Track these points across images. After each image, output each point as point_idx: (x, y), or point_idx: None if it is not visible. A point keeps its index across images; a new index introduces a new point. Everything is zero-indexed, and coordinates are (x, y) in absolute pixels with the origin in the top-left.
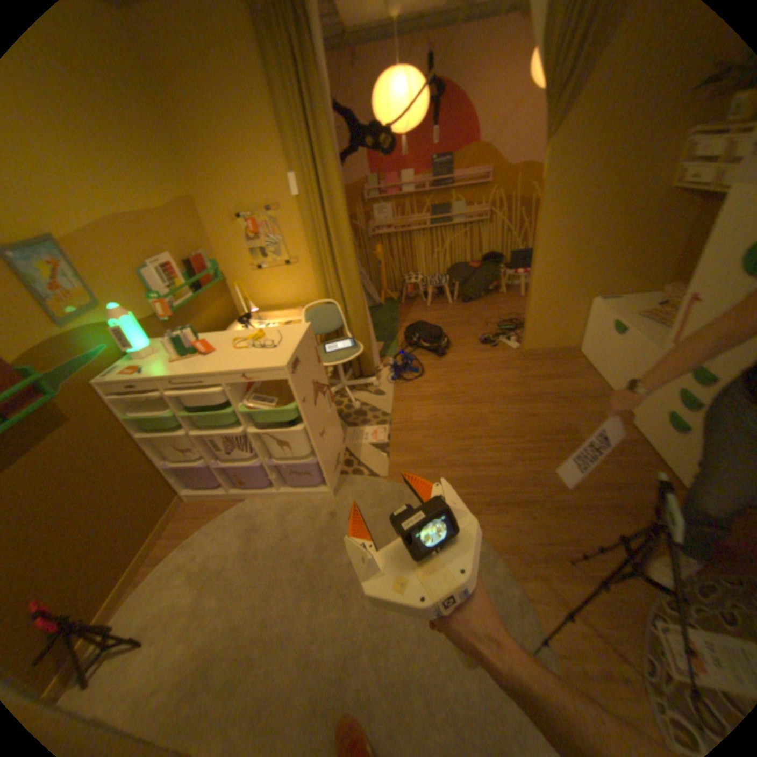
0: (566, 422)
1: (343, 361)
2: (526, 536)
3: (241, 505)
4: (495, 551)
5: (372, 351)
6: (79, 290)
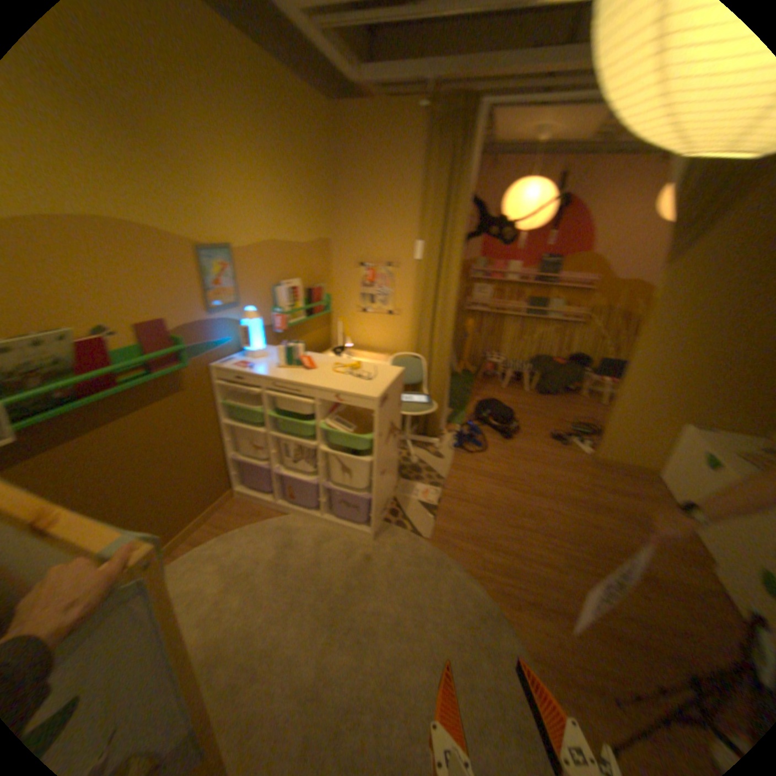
0: (632, 545)
1: (413, 413)
2: (567, 653)
3: (283, 519)
4: (529, 656)
5: (440, 412)
6: (228, 291)
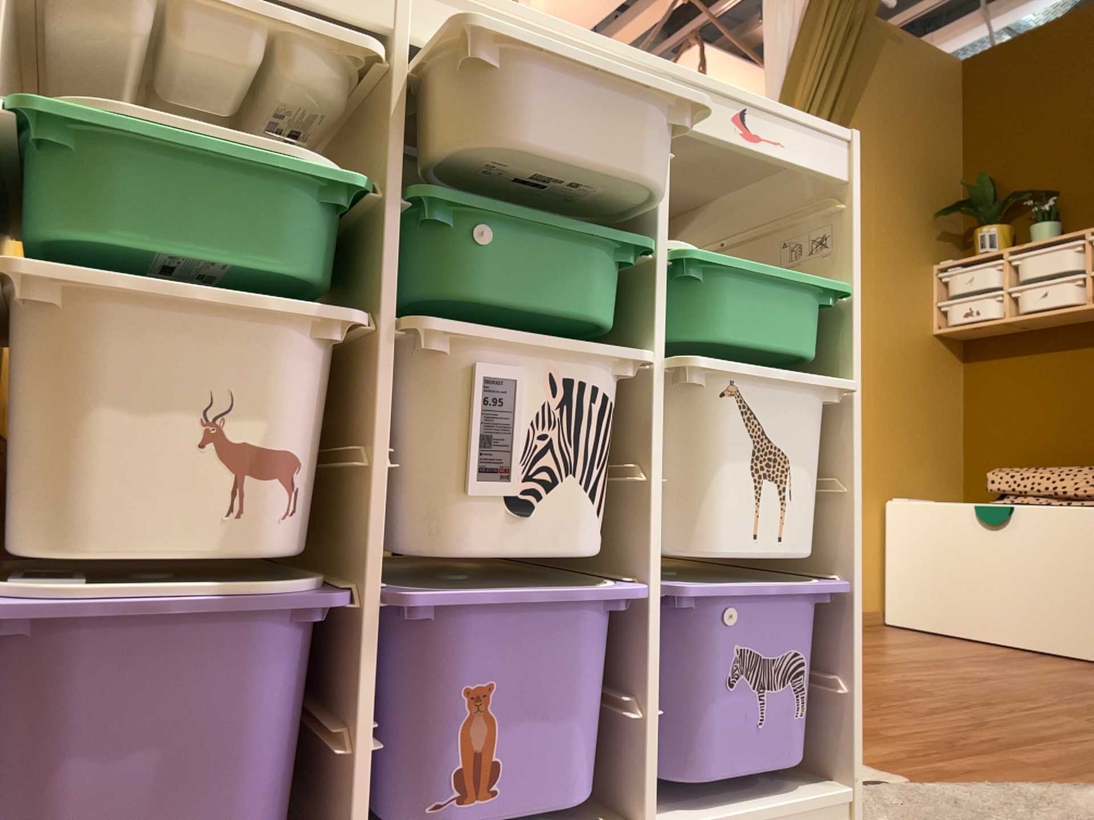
0: (1043, 676)
1: None
2: None
3: None
4: None
5: None
6: None
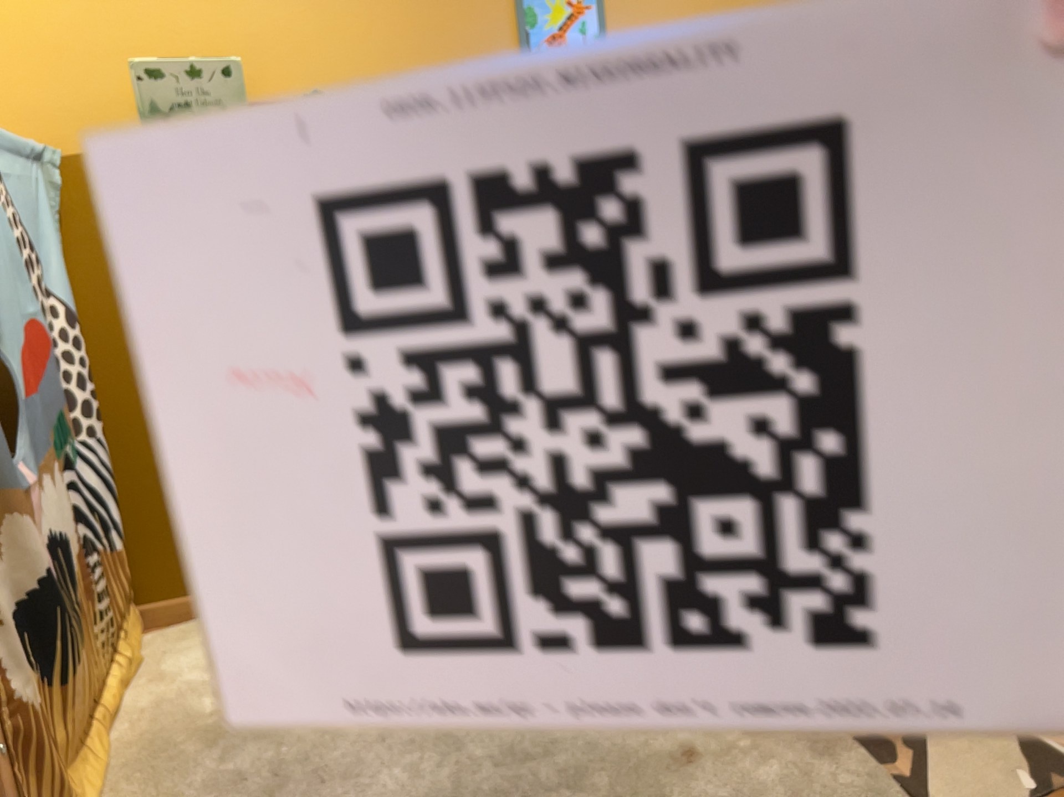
0: None
1: None
2: None
3: None
4: None
5: None
6: None
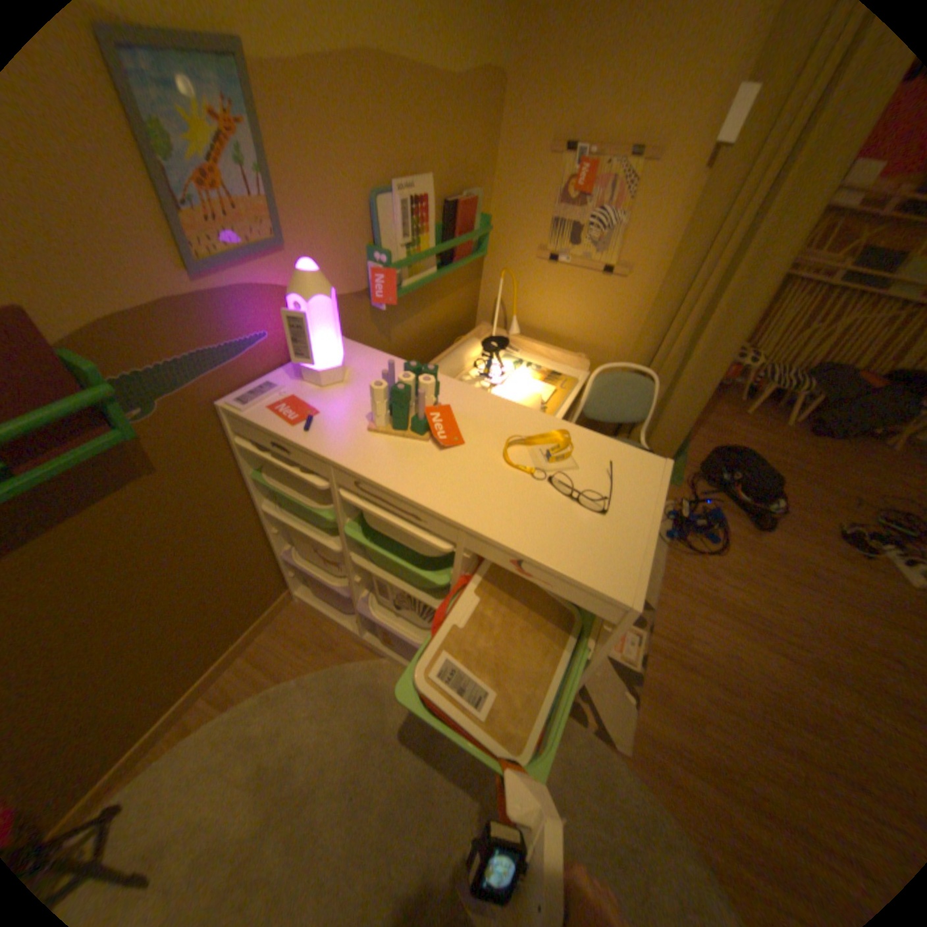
0: None
1: None
2: None
3: (374, 667)
4: None
5: None
6: (256, 205)
